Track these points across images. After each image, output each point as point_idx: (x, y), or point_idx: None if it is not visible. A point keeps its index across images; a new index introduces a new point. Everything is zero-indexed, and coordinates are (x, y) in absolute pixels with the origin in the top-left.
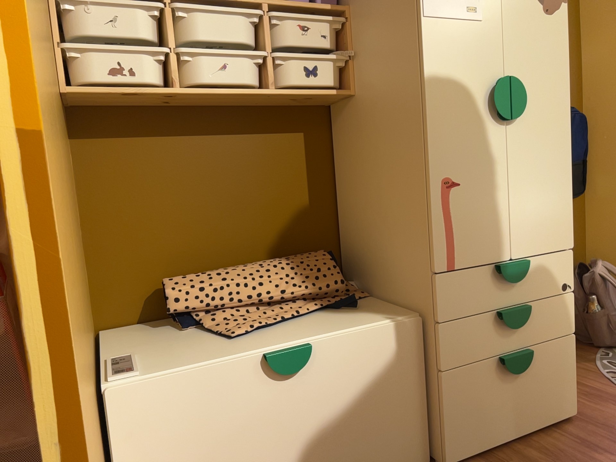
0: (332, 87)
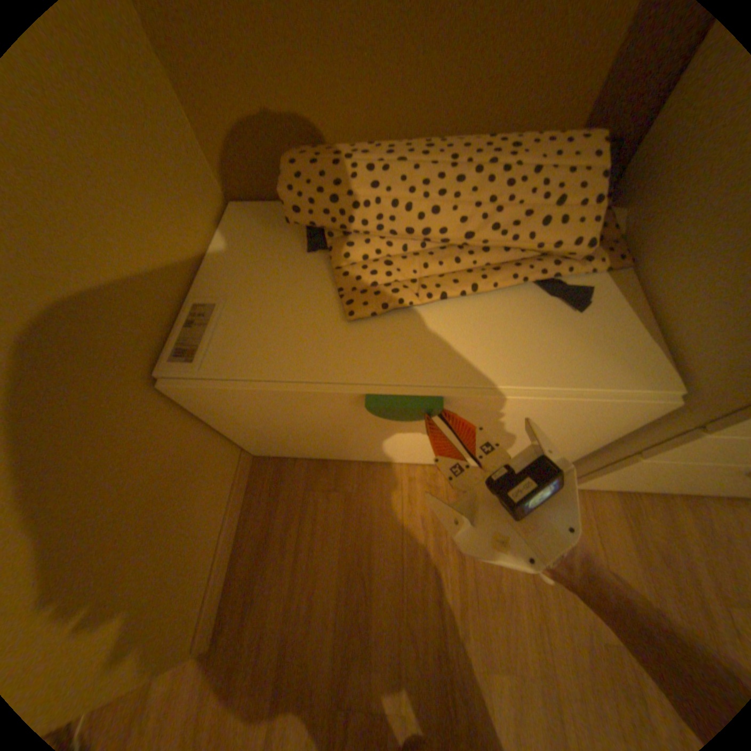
0: None
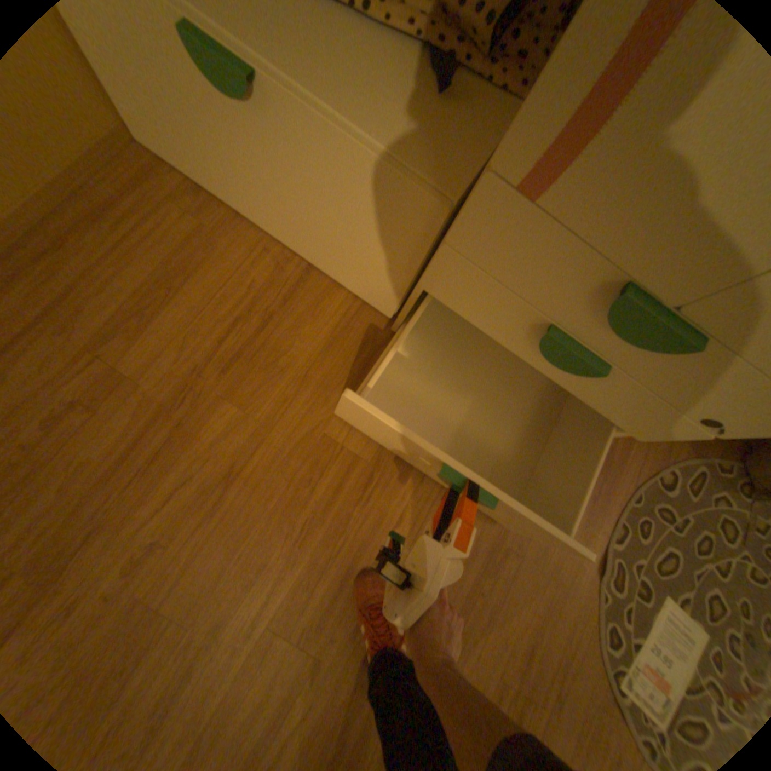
0: None
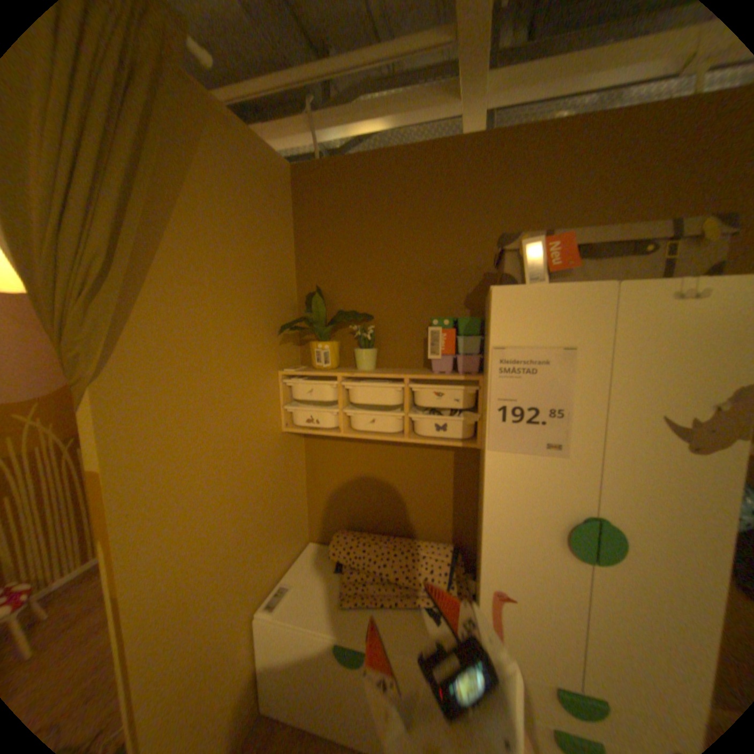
0: (458, 441)
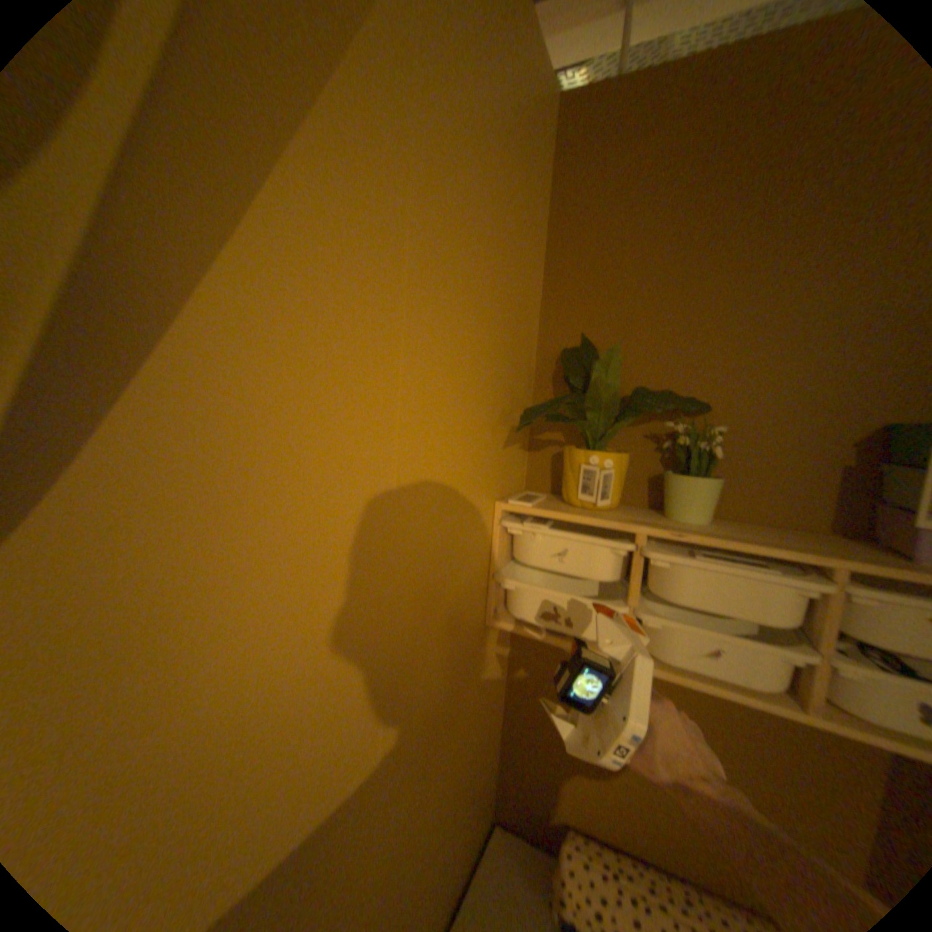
0: None
